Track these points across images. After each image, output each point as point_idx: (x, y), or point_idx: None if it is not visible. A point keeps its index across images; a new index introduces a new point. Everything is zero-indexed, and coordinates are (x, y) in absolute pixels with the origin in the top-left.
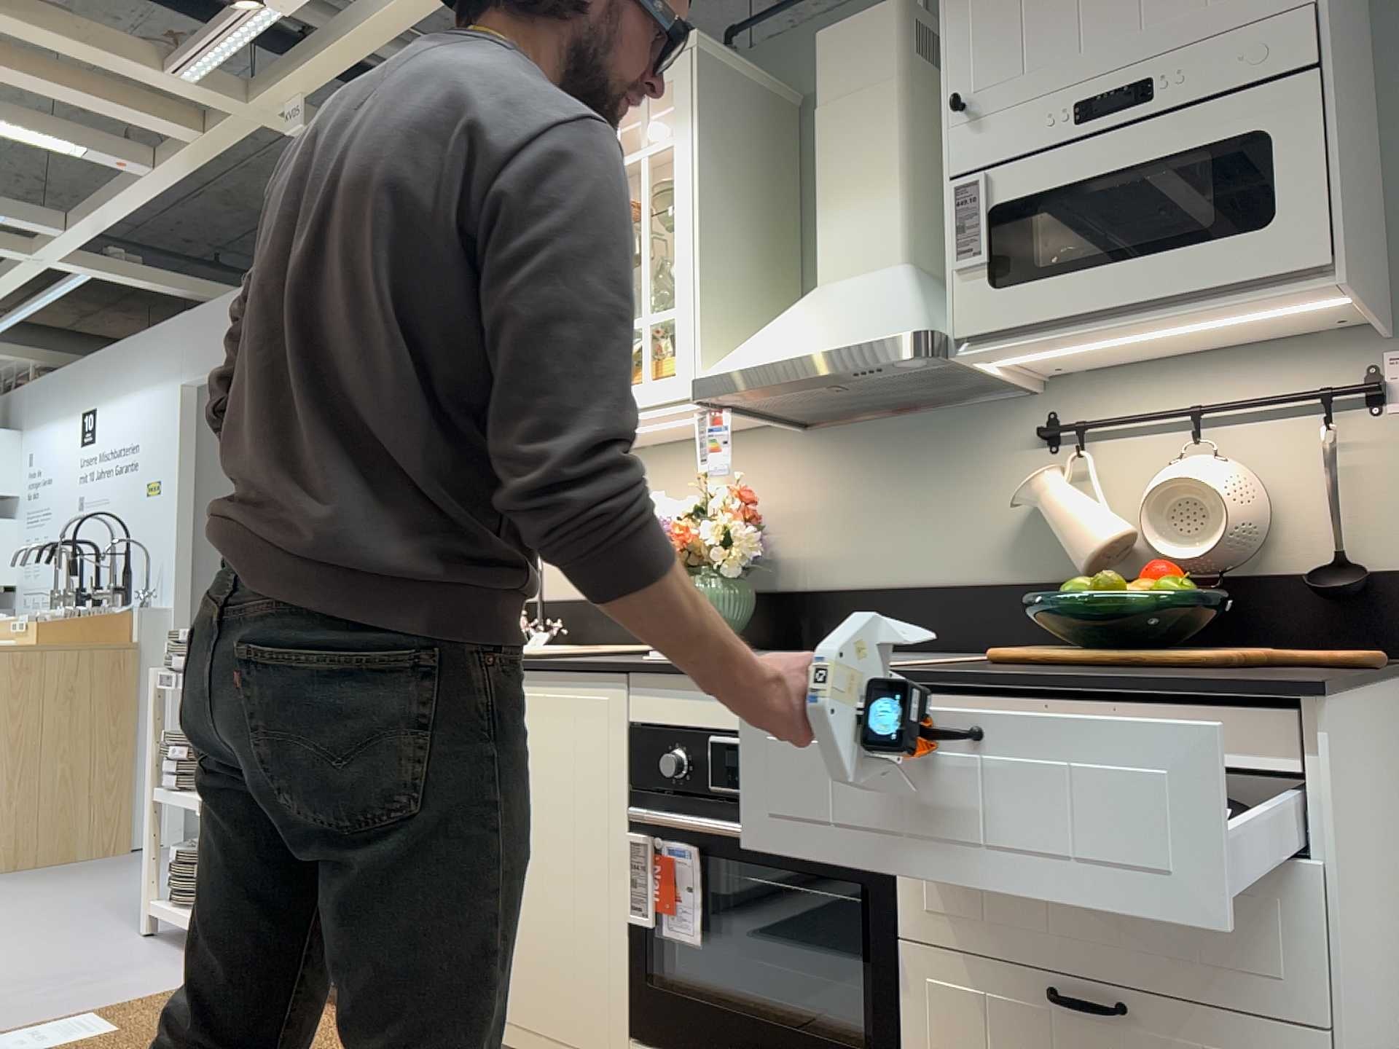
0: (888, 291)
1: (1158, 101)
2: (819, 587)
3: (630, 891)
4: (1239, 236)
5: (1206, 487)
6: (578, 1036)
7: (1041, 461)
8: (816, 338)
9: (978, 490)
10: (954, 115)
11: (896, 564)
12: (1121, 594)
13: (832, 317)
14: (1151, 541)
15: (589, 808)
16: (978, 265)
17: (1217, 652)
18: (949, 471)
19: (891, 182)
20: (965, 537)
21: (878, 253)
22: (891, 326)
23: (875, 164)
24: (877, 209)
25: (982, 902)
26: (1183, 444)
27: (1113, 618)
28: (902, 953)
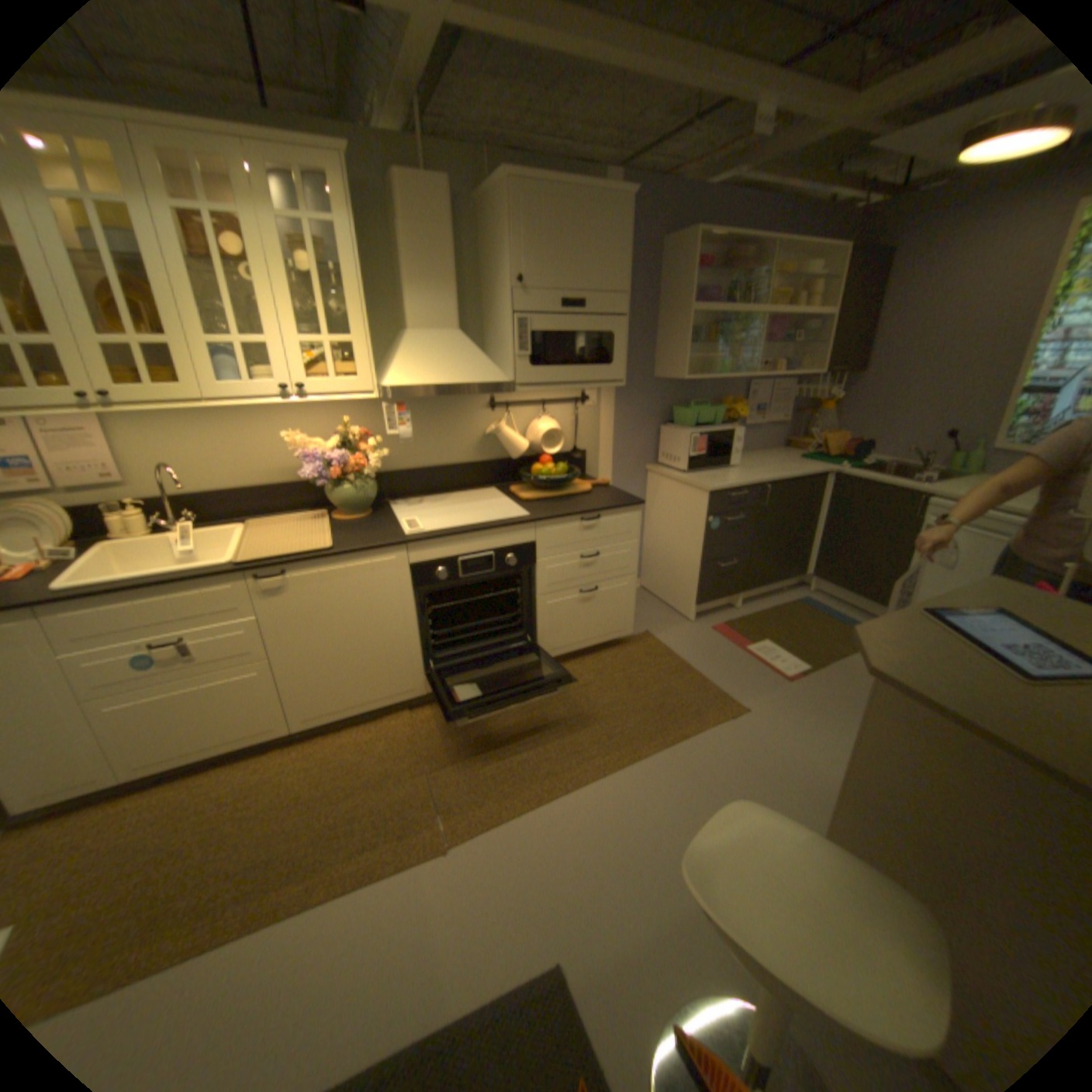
0: (468, 349)
1: (588, 310)
2: (389, 471)
3: (418, 628)
4: (605, 367)
5: (557, 432)
6: (395, 691)
7: (489, 415)
8: (453, 374)
9: (464, 426)
10: (516, 283)
11: (428, 458)
12: (550, 472)
13: (449, 360)
14: (533, 447)
15: (390, 606)
16: (527, 356)
17: (572, 486)
18: (451, 418)
19: (451, 285)
20: (460, 446)
21: (446, 322)
22: (493, 376)
23: (442, 272)
24: (444, 298)
25: (562, 577)
26: (536, 412)
27: (551, 481)
28: (537, 600)
